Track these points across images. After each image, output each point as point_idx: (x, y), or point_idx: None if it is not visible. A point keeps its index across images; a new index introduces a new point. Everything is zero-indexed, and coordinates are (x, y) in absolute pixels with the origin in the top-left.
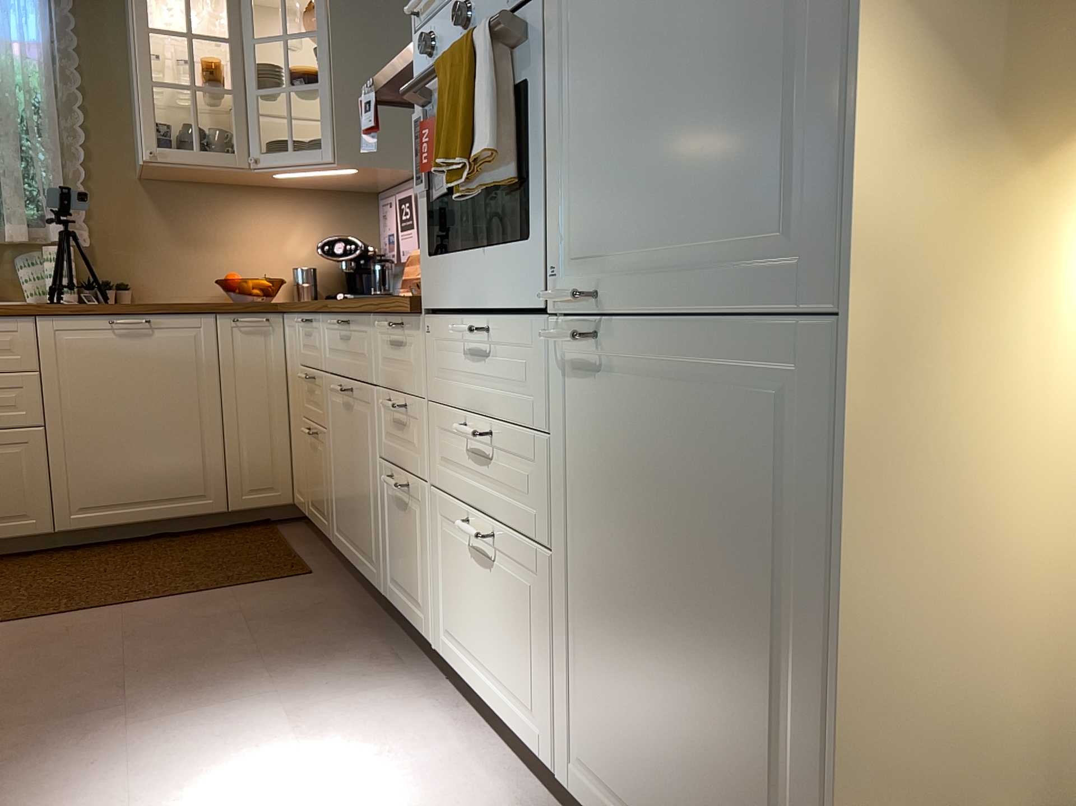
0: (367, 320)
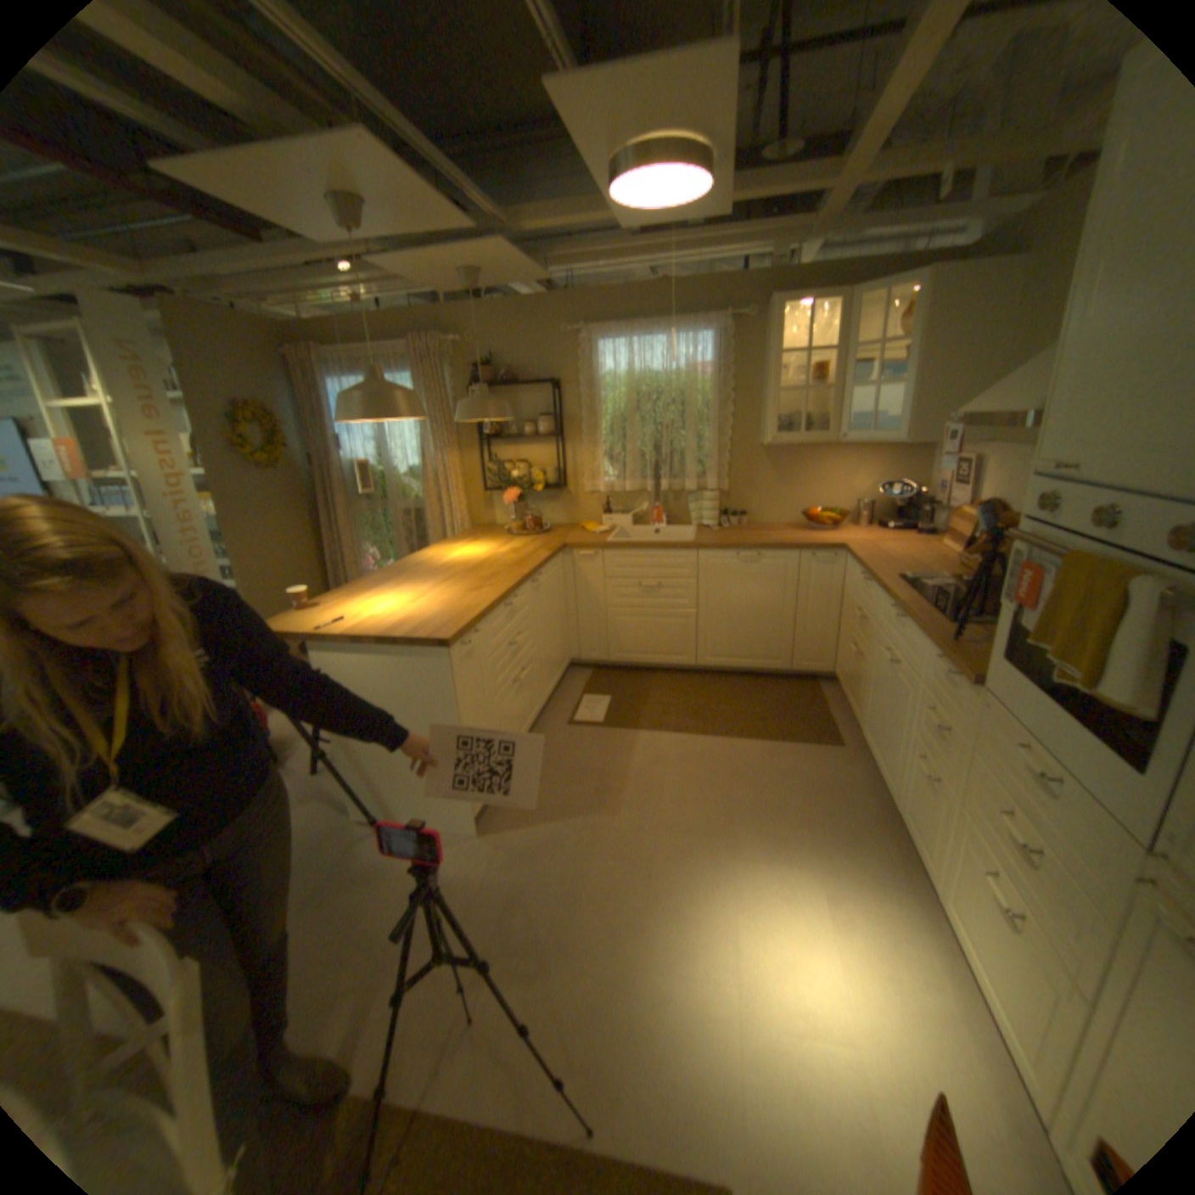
0: (923, 635)
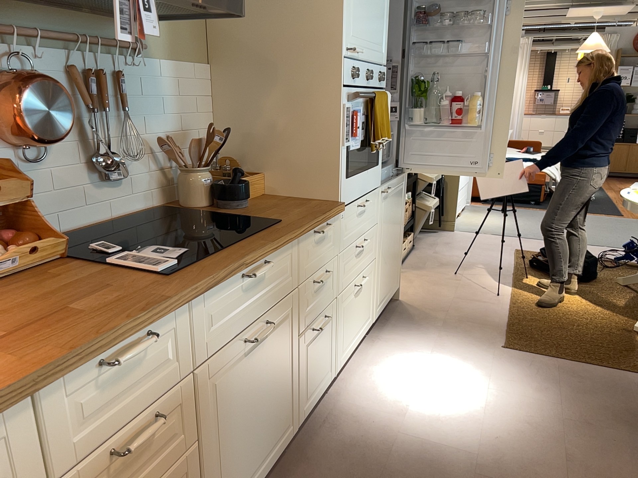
0: (294, 242)
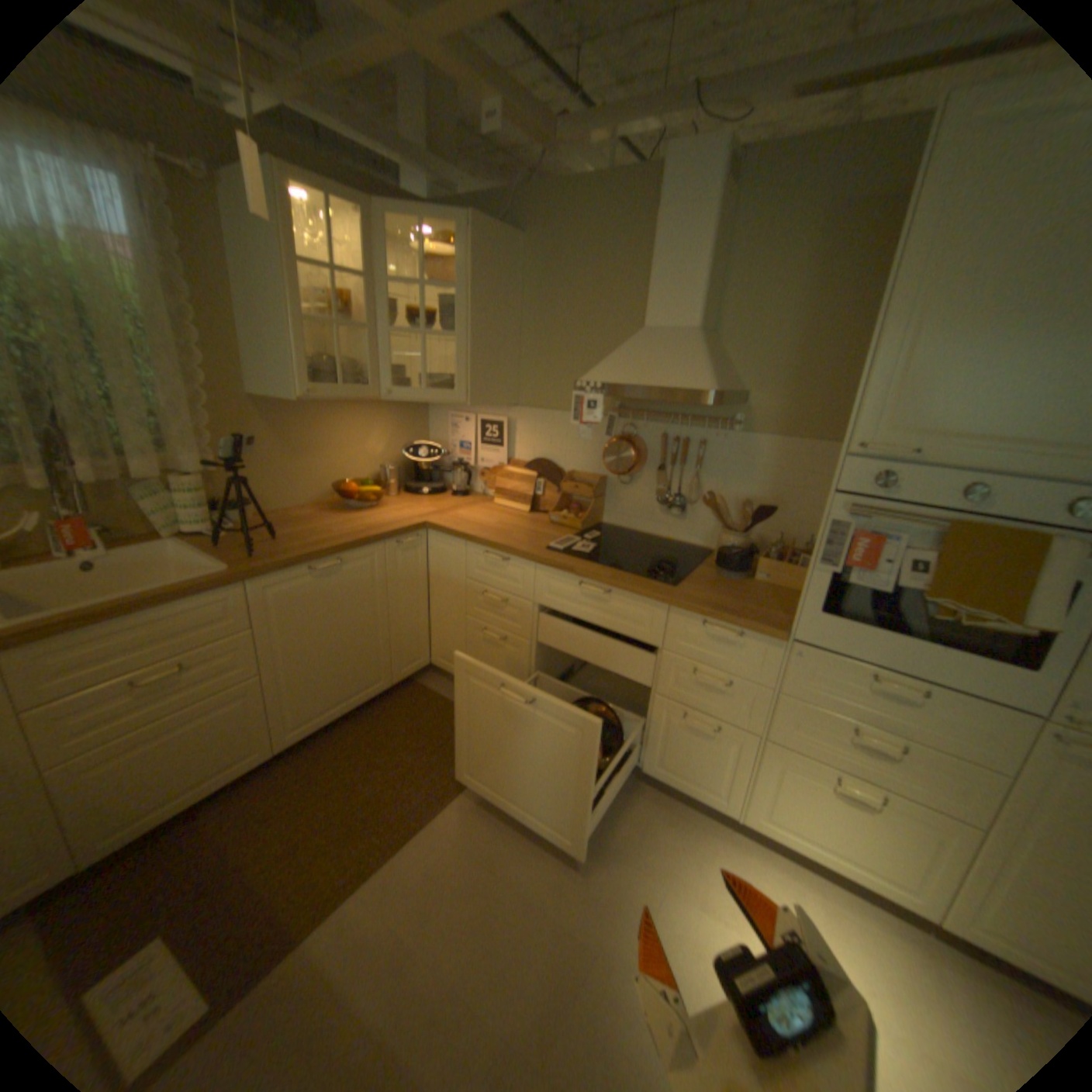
0: (658, 606)
